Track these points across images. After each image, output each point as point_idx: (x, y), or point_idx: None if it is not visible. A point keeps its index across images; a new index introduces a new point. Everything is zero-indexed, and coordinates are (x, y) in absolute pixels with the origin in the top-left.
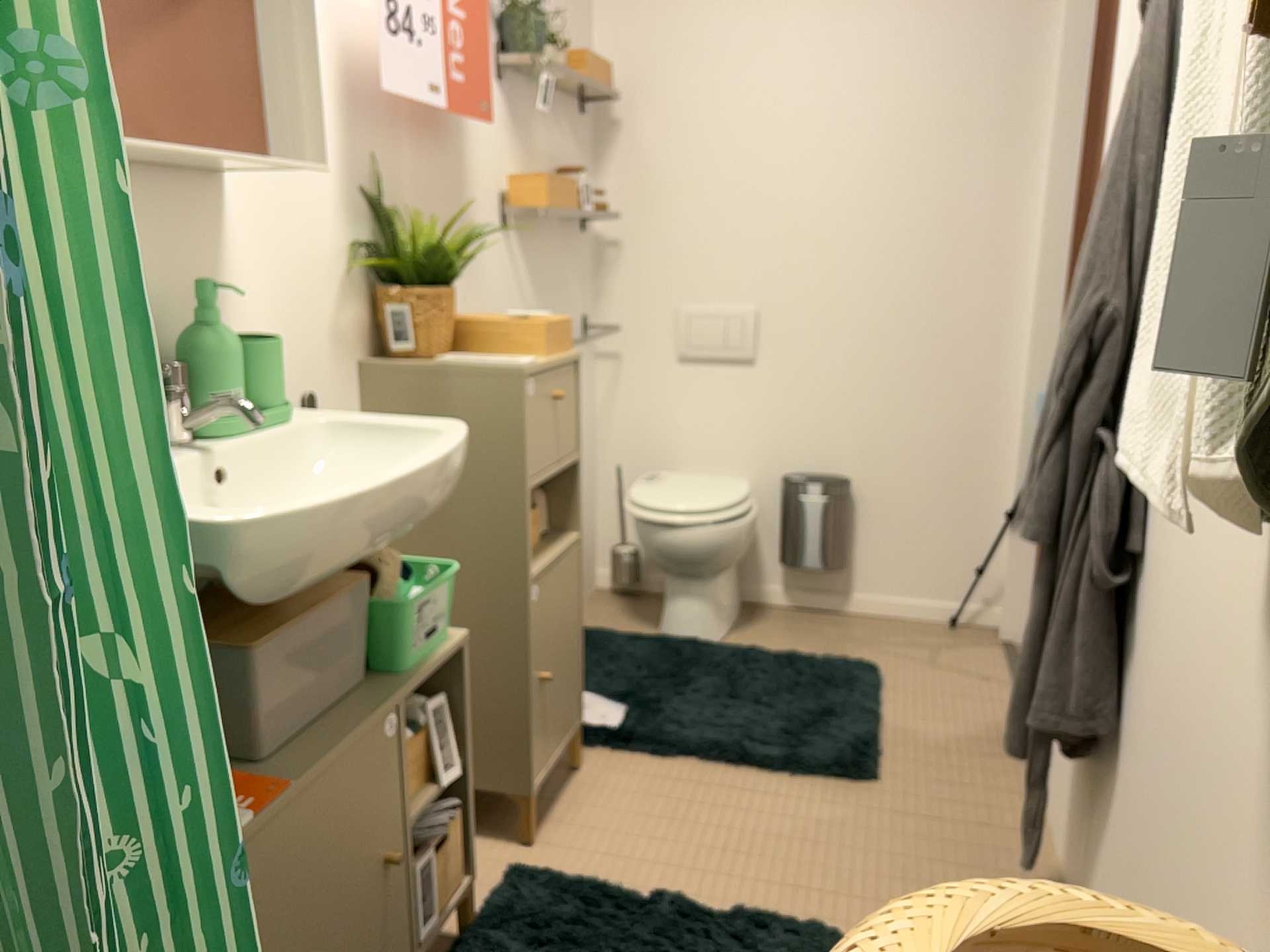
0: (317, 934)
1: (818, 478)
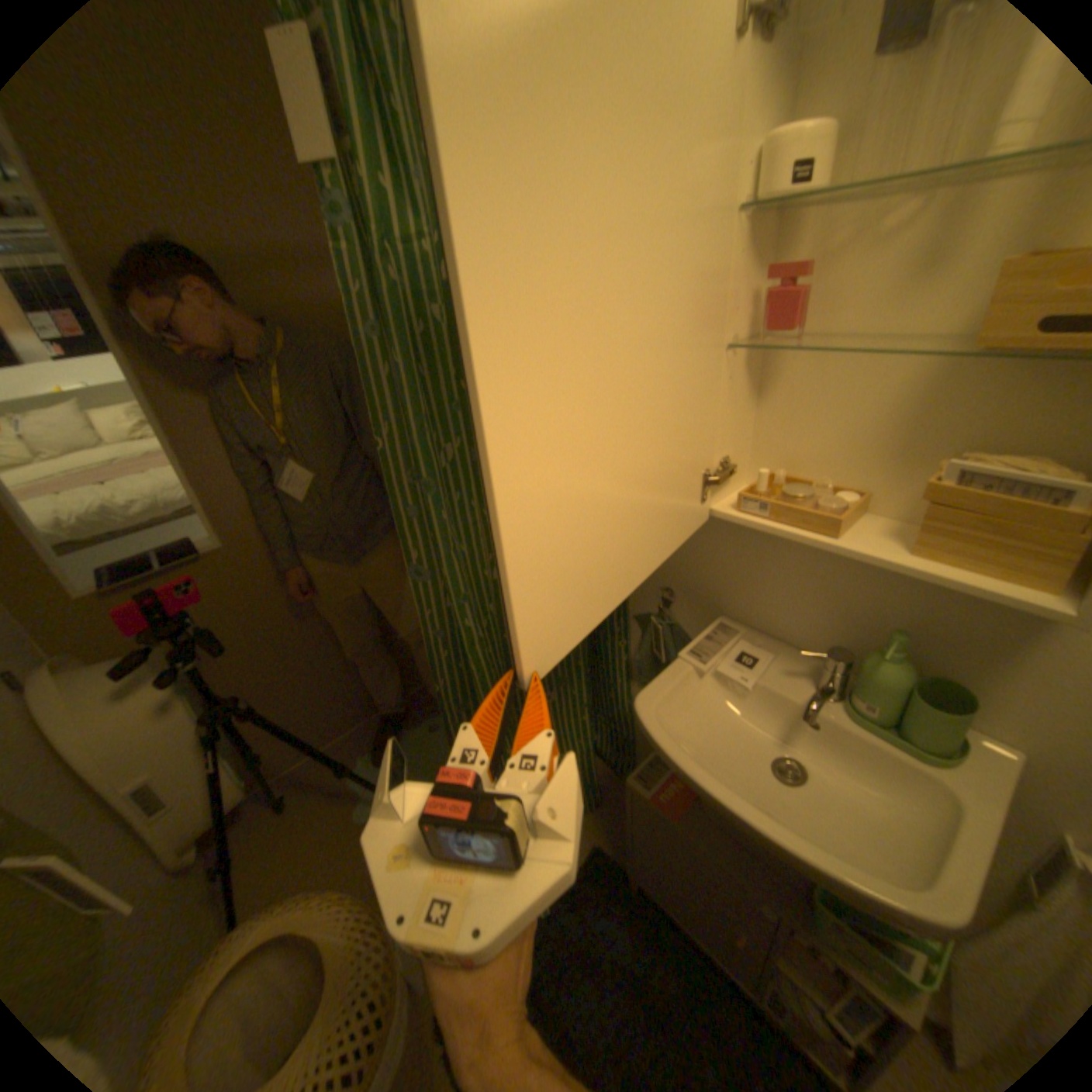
0: (674, 874)
1: None
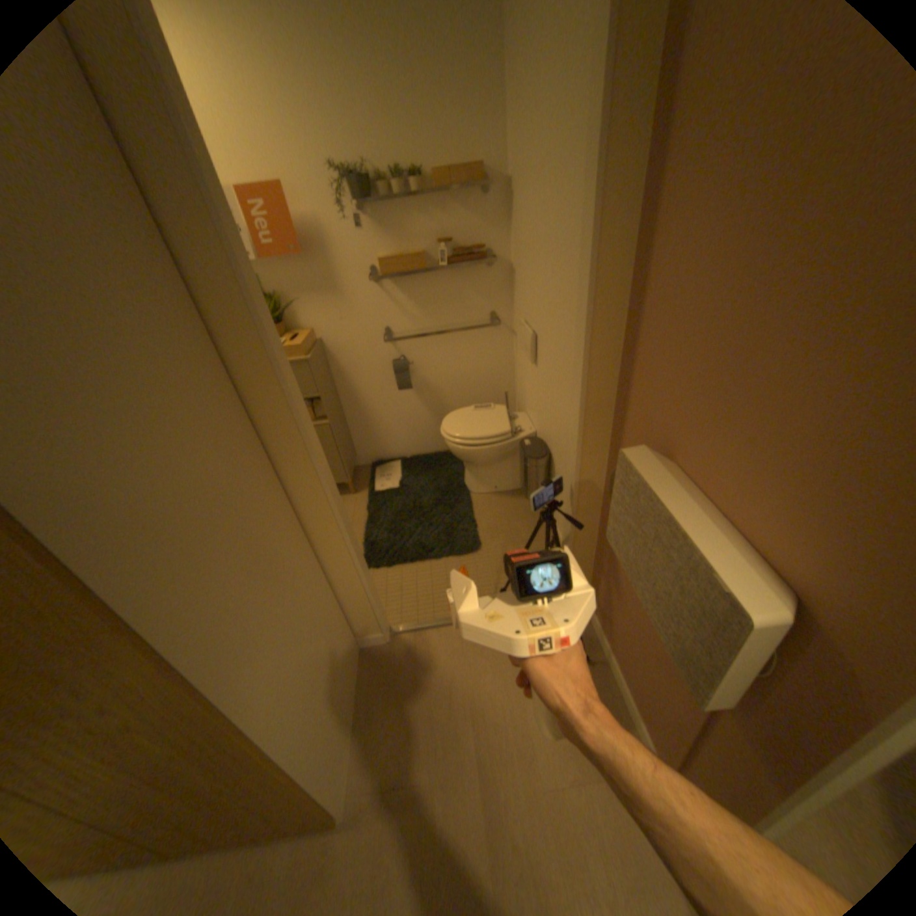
0: None
1: (537, 447)
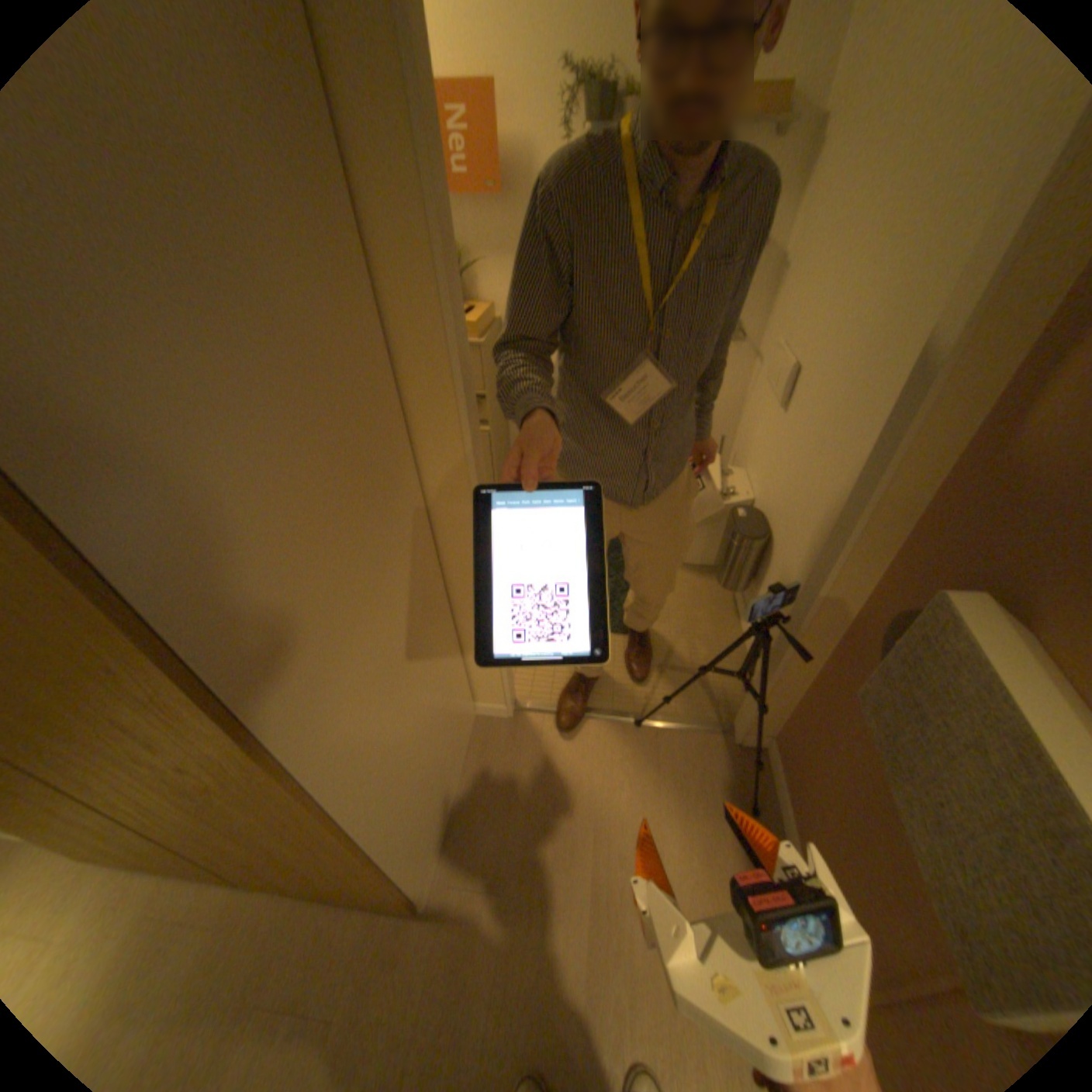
0: None
1: (755, 522)
